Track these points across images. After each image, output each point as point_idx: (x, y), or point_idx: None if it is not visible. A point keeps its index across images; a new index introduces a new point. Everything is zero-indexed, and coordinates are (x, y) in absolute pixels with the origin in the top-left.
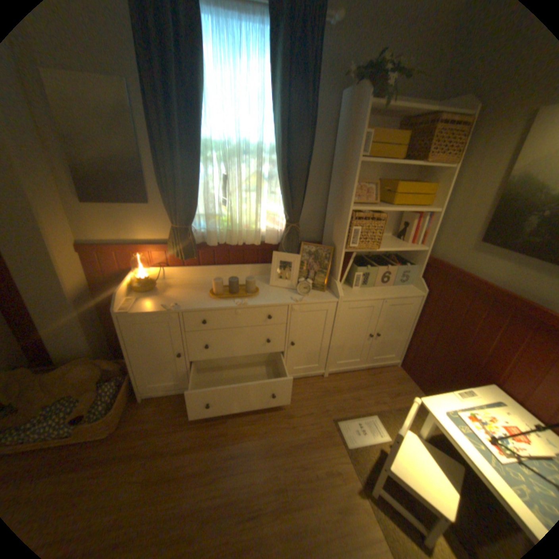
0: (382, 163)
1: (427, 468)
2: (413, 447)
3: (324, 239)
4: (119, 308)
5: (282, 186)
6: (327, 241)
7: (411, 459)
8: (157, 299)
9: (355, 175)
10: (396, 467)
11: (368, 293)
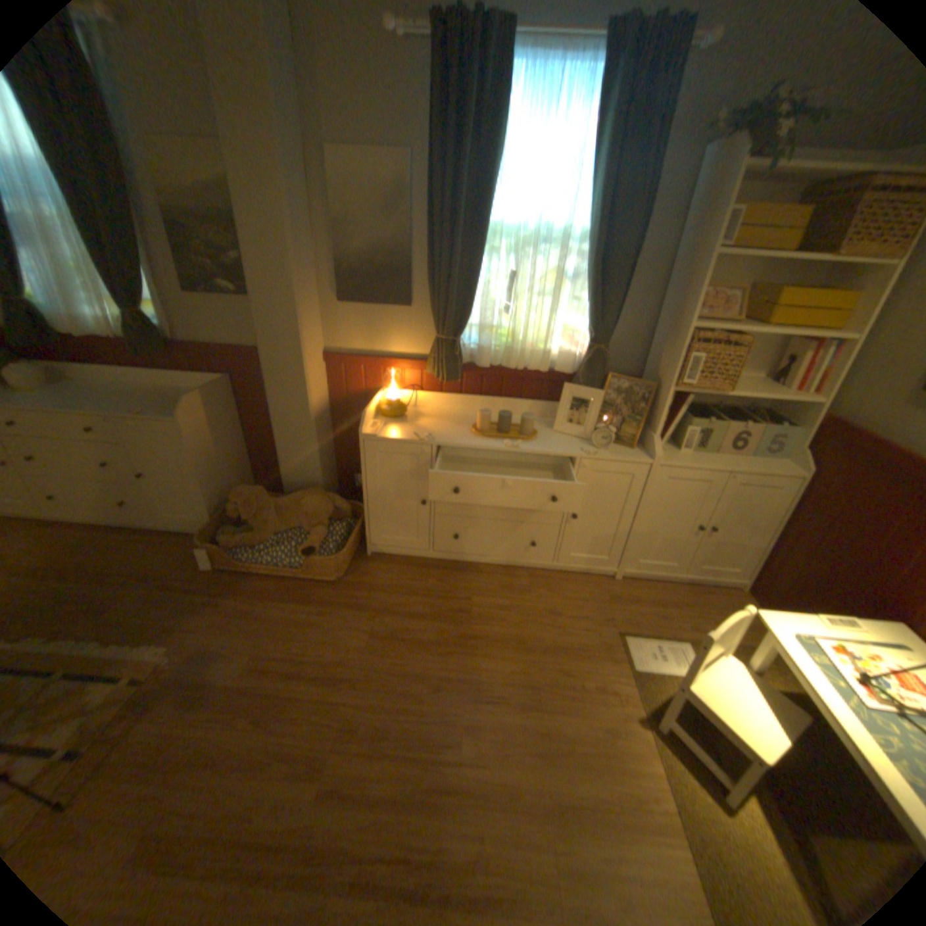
0: (761, 258)
1: (749, 704)
2: (733, 676)
3: (646, 373)
4: (365, 431)
5: (590, 289)
6: (649, 376)
7: (726, 688)
8: (407, 427)
9: (705, 274)
10: (700, 690)
11: (705, 461)
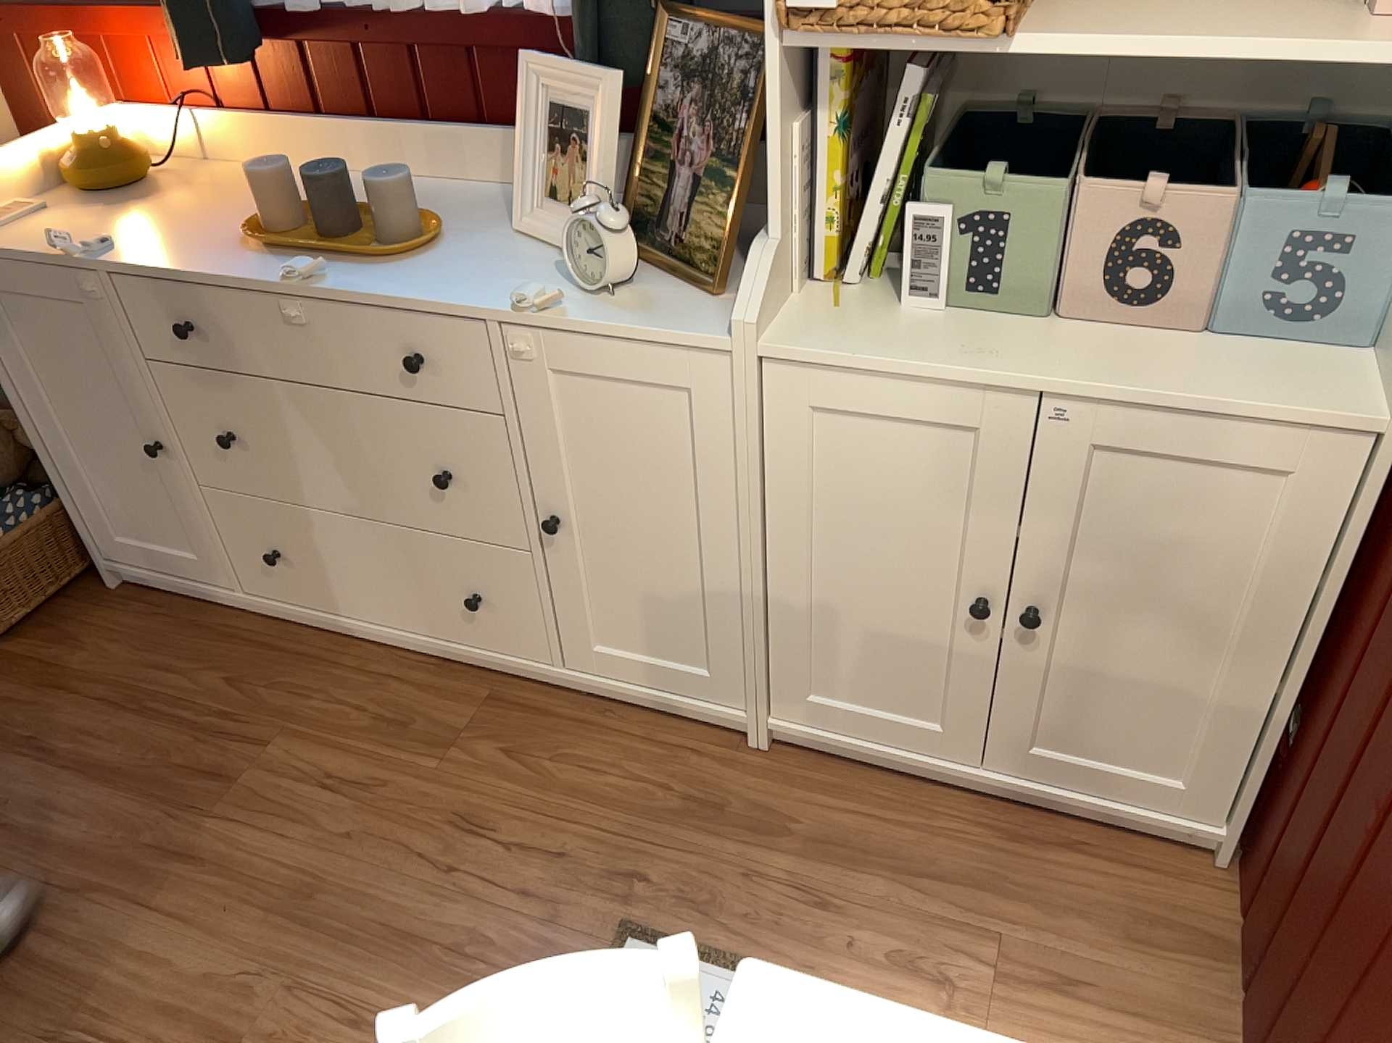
0: None
1: None
2: None
3: None
4: None
5: None
6: None
7: None
8: (98, 217)
9: None
10: None
11: (972, 339)
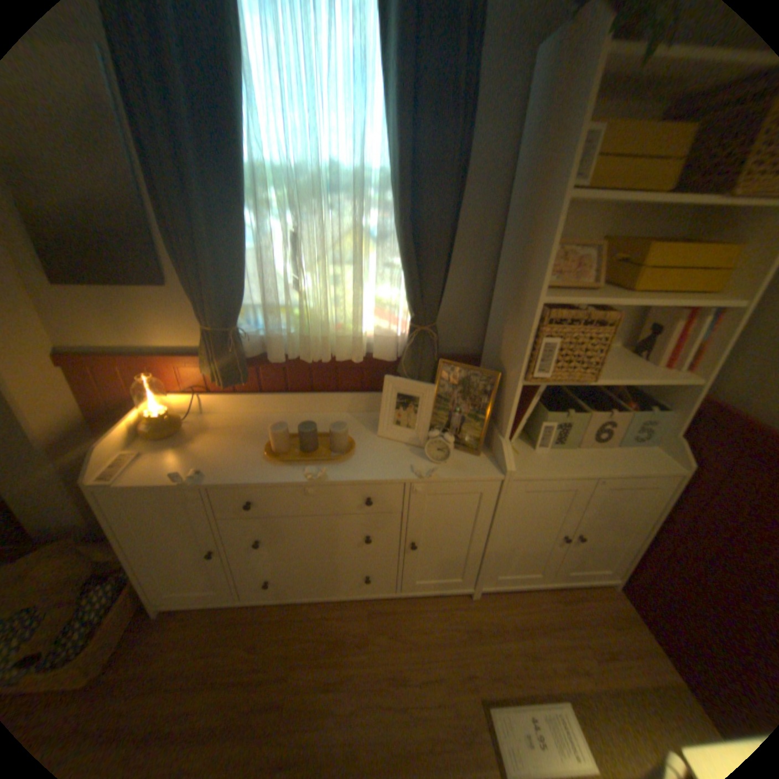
0: (617, 203)
1: None
2: None
3: (487, 352)
4: (105, 471)
5: (402, 252)
6: (491, 356)
7: None
8: (173, 455)
9: (556, 227)
10: None
11: (567, 463)
